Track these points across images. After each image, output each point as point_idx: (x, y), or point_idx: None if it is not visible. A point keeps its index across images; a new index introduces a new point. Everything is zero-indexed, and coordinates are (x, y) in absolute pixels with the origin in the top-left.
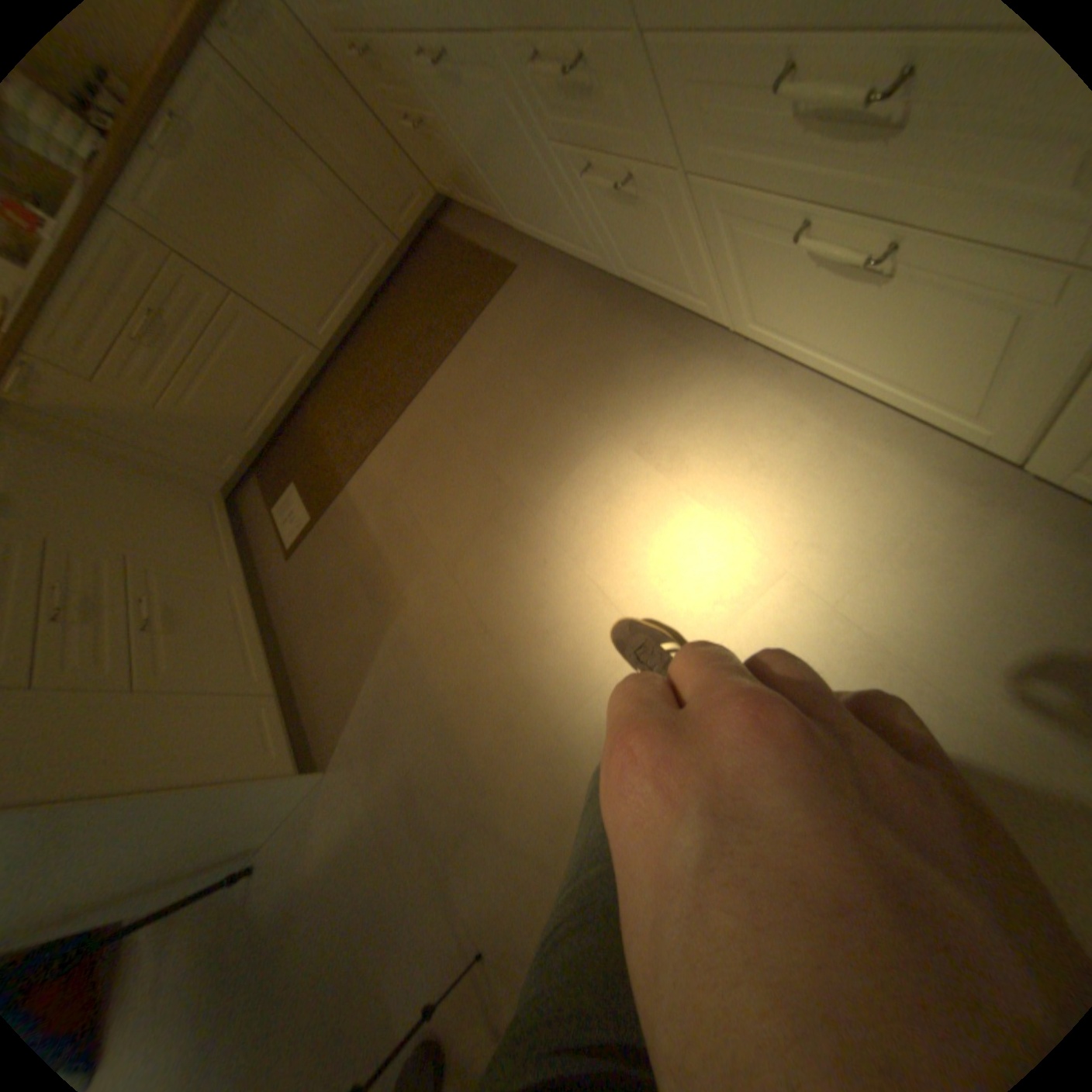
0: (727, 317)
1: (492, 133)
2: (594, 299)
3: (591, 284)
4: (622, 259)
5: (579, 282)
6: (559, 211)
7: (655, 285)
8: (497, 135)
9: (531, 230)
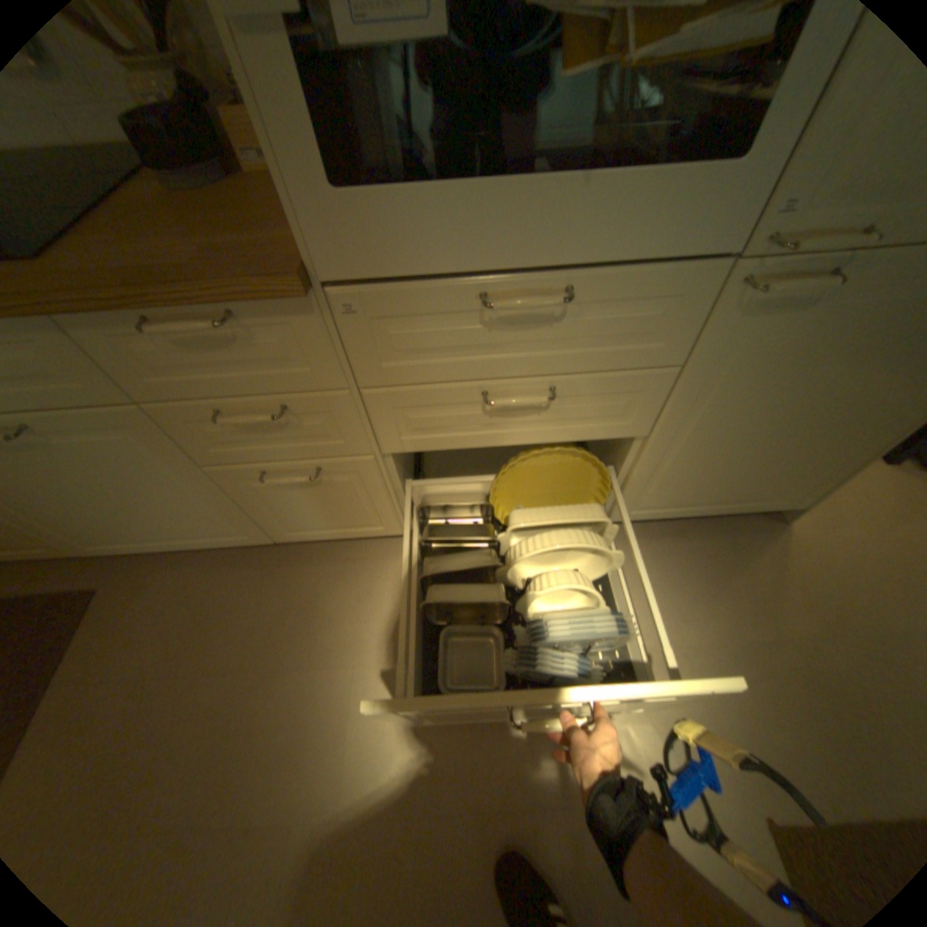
0: (402, 530)
1: (87, 481)
2: (239, 574)
3: (224, 564)
4: (280, 530)
5: (208, 569)
6: (189, 519)
7: (321, 535)
8: (98, 480)
9: (119, 549)
